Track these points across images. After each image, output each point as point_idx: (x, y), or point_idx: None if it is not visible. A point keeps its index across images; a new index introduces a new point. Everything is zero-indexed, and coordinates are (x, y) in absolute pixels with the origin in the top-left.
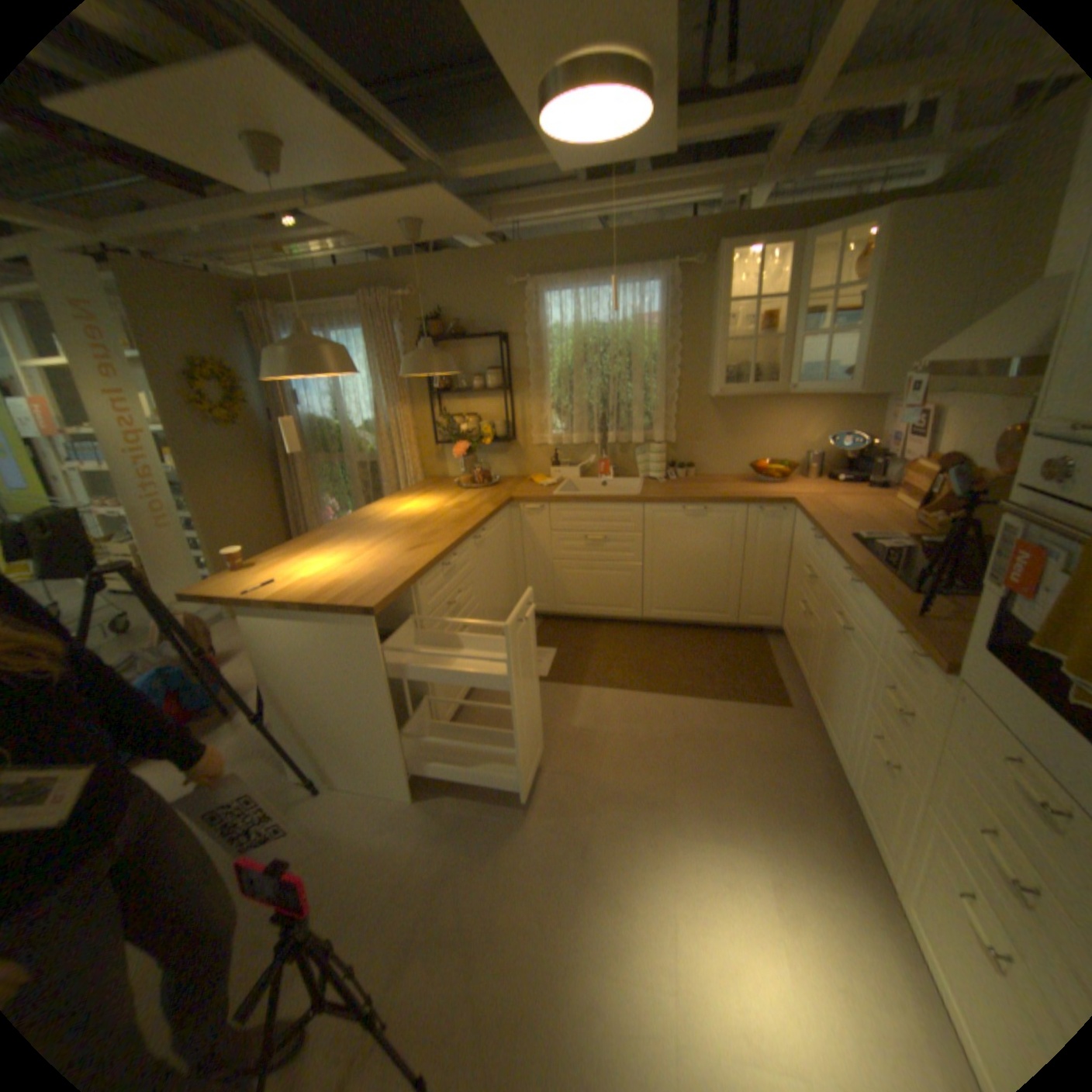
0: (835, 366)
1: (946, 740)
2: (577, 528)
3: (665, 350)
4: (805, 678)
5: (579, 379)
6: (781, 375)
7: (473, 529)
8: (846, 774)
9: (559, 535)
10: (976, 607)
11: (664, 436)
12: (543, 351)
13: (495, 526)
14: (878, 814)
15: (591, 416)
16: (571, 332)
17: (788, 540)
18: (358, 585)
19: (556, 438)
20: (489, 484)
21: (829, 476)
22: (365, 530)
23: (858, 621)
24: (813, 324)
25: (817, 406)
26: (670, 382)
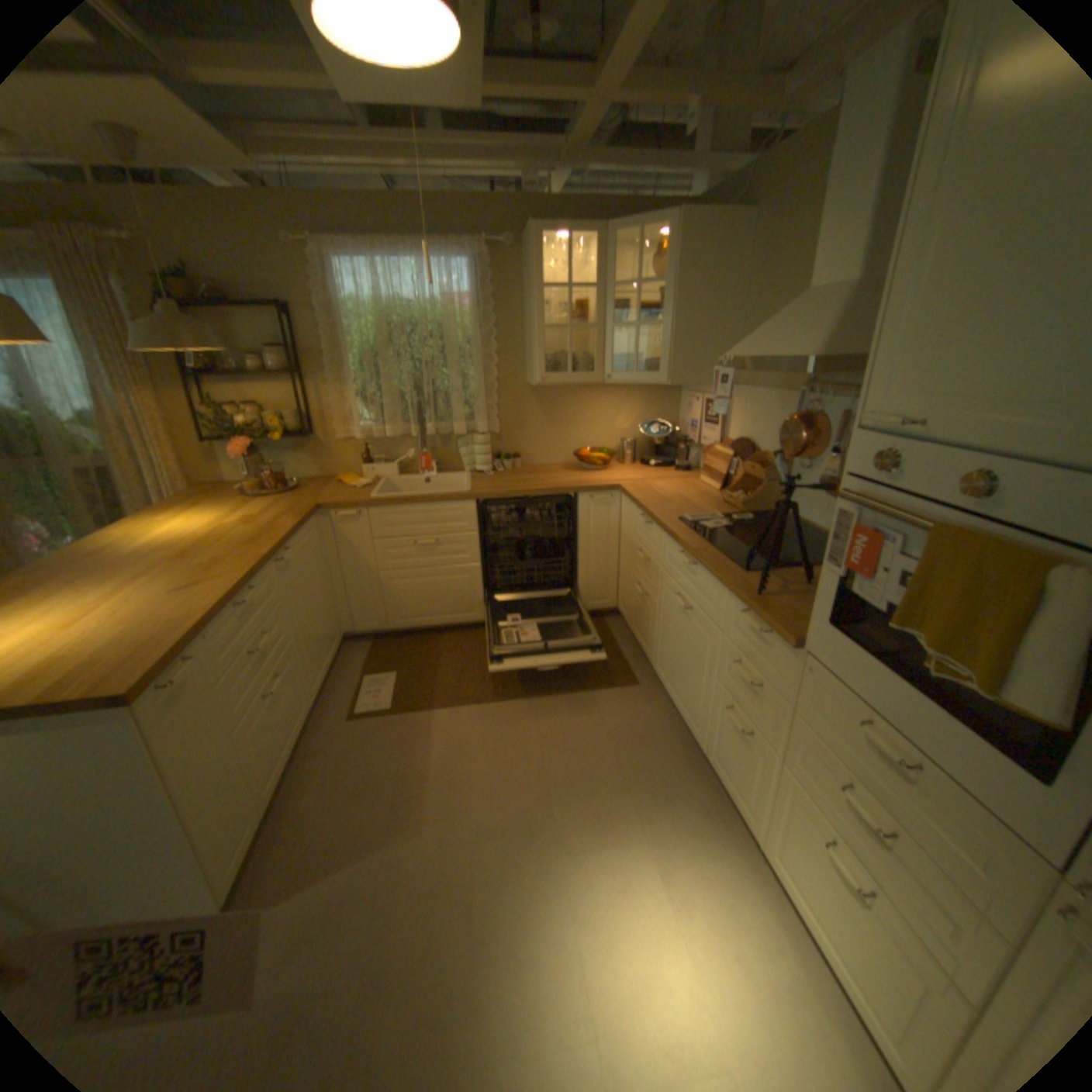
0: (640, 358)
1: (796, 706)
2: (405, 533)
3: (480, 334)
4: (647, 655)
5: (387, 363)
6: (595, 365)
7: (274, 549)
8: (699, 742)
9: (384, 543)
10: (793, 578)
11: (488, 426)
12: (339, 328)
13: (302, 541)
14: (734, 776)
15: (406, 405)
16: (371, 307)
17: (616, 526)
18: (95, 658)
19: (366, 431)
20: (286, 489)
21: (641, 462)
22: (100, 567)
23: (697, 600)
24: (620, 317)
25: (625, 397)
26: (489, 369)
